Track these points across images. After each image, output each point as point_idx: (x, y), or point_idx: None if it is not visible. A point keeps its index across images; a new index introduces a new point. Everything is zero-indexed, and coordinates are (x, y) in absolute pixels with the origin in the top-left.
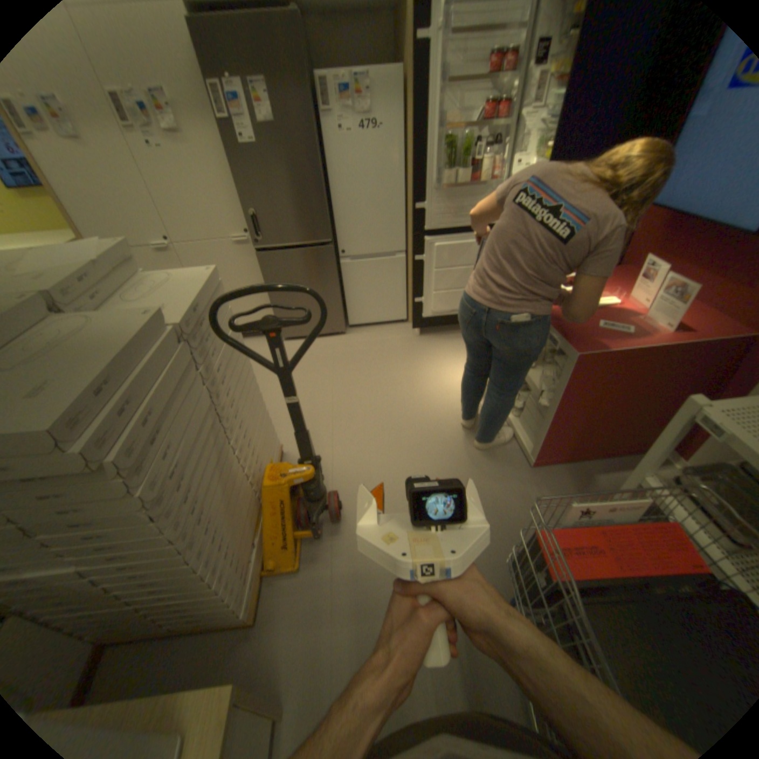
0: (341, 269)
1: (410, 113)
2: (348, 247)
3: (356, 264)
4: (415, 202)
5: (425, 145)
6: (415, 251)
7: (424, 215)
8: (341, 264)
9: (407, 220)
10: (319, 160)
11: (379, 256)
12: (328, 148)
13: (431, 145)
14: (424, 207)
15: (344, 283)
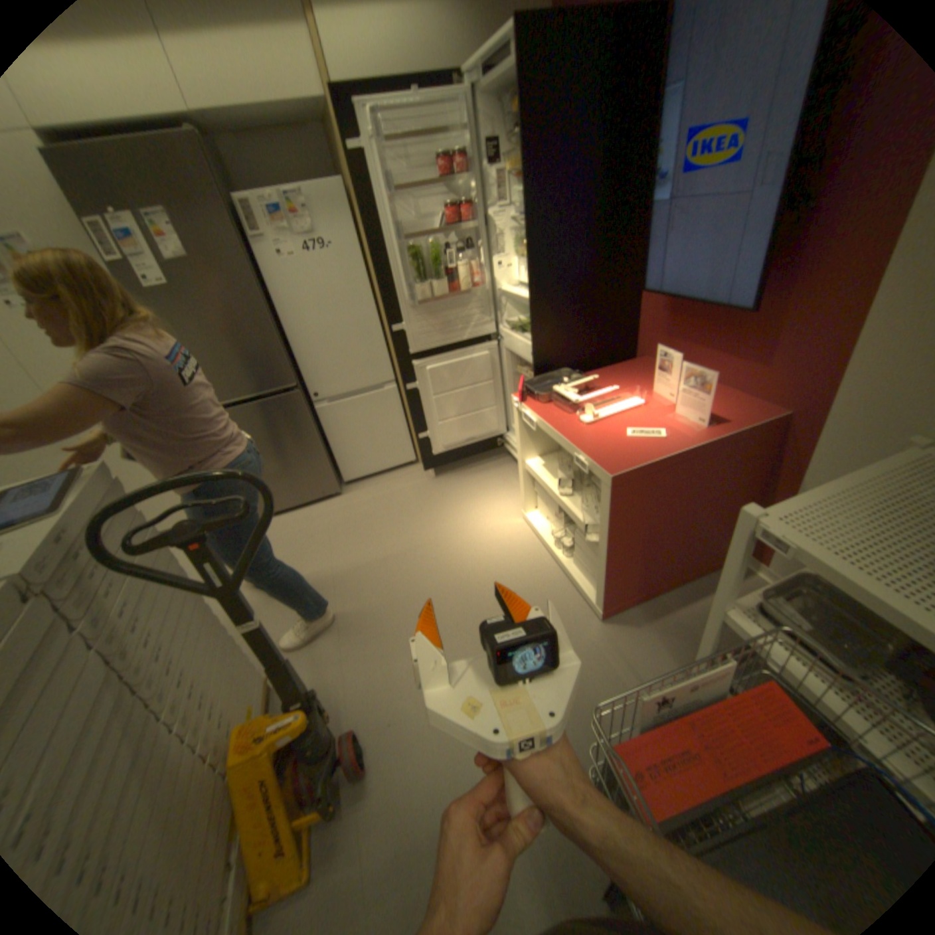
0: (318, 416)
1: (362, 228)
2: (320, 388)
3: (335, 407)
4: (392, 324)
5: (386, 260)
6: (405, 379)
7: (404, 337)
8: (316, 410)
9: (388, 345)
10: (257, 294)
11: (363, 392)
12: (268, 278)
13: (393, 260)
14: (402, 329)
15: (325, 432)
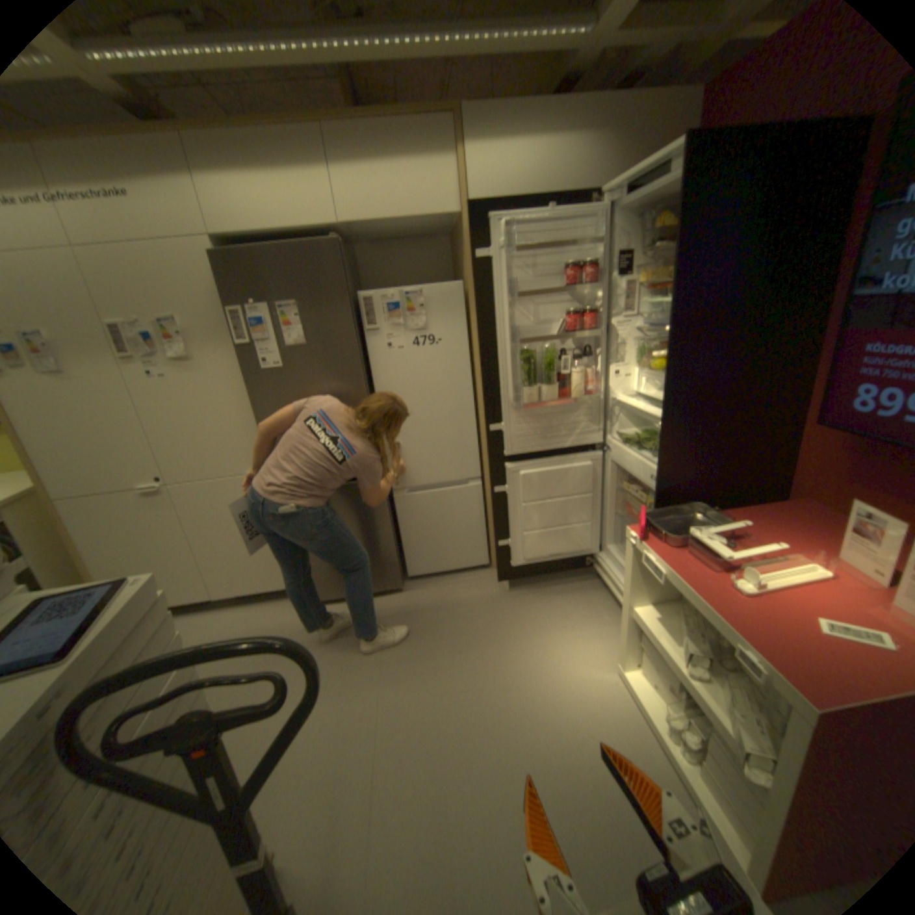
0: (396, 504)
1: (475, 327)
2: (403, 476)
3: (415, 497)
4: (488, 421)
5: (496, 360)
6: (493, 478)
7: (501, 437)
8: (394, 497)
9: (480, 440)
10: (362, 381)
11: (446, 485)
12: (375, 367)
13: (503, 360)
14: (500, 429)
15: (399, 521)
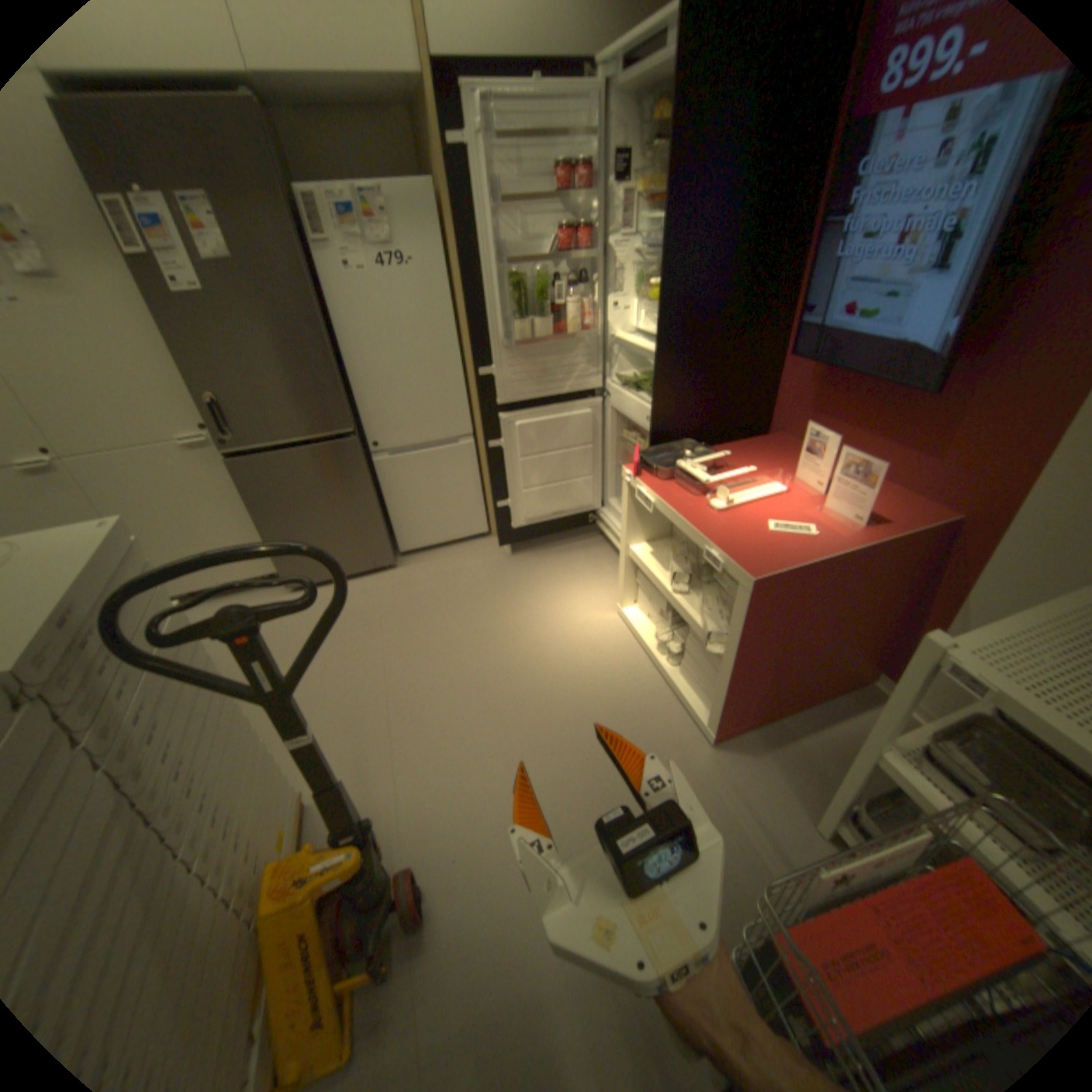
0: (376, 470)
1: (452, 244)
2: (382, 436)
3: (398, 461)
4: (477, 366)
5: (481, 287)
6: (486, 434)
7: (492, 384)
8: (374, 462)
9: (469, 391)
10: (316, 313)
11: (434, 445)
12: (330, 295)
13: (489, 287)
14: (491, 373)
15: (383, 491)
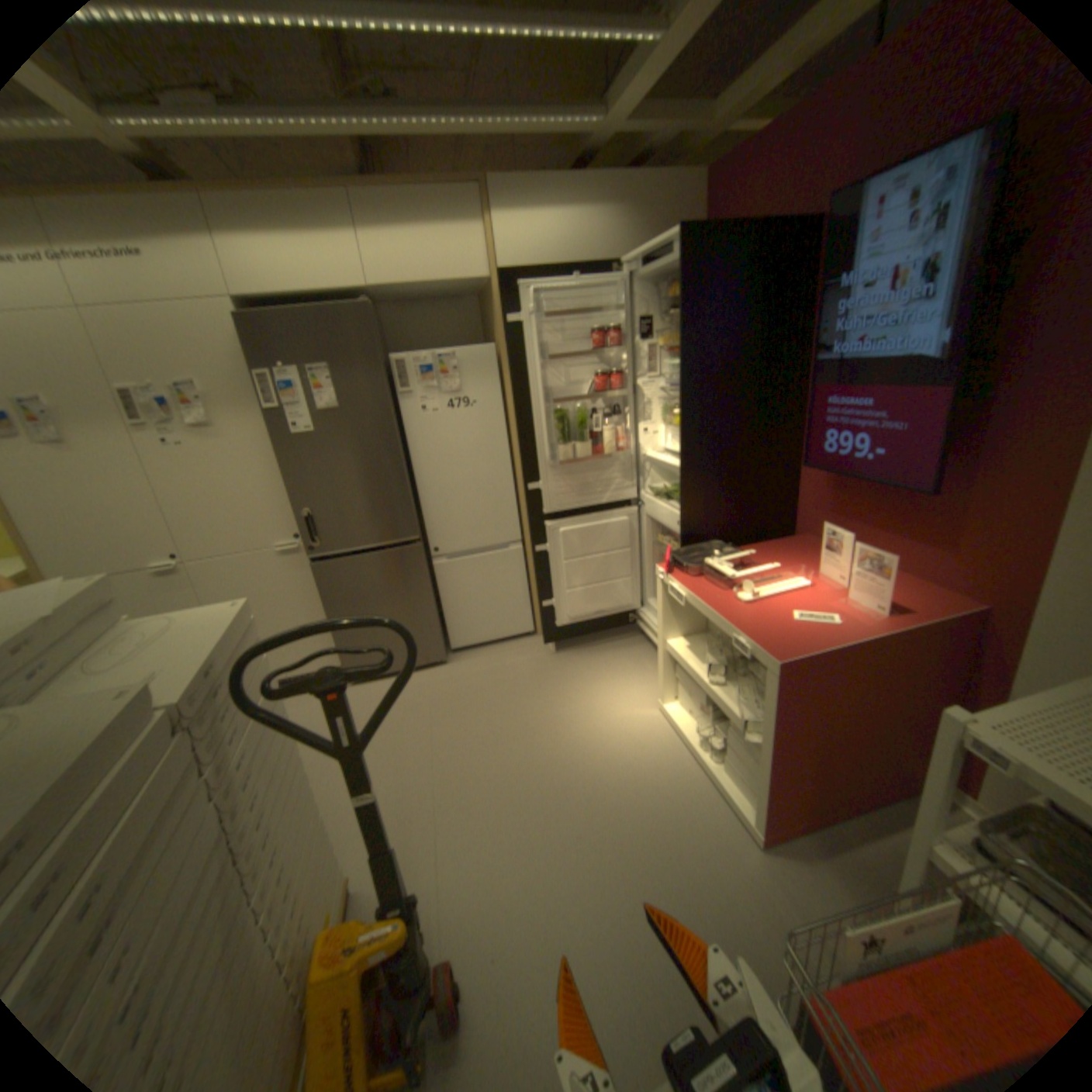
0: (436, 573)
1: (509, 389)
2: (443, 543)
3: (455, 564)
4: (527, 482)
5: (532, 420)
6: (534, 540)
7: (540, 497)
8: (434, 565)
9: (520, 503)
10: (399, 445)
11: (487, 550)
12: (410, 431)
13: (539, 420)
14: (539, 488)
15: (441, 591)
